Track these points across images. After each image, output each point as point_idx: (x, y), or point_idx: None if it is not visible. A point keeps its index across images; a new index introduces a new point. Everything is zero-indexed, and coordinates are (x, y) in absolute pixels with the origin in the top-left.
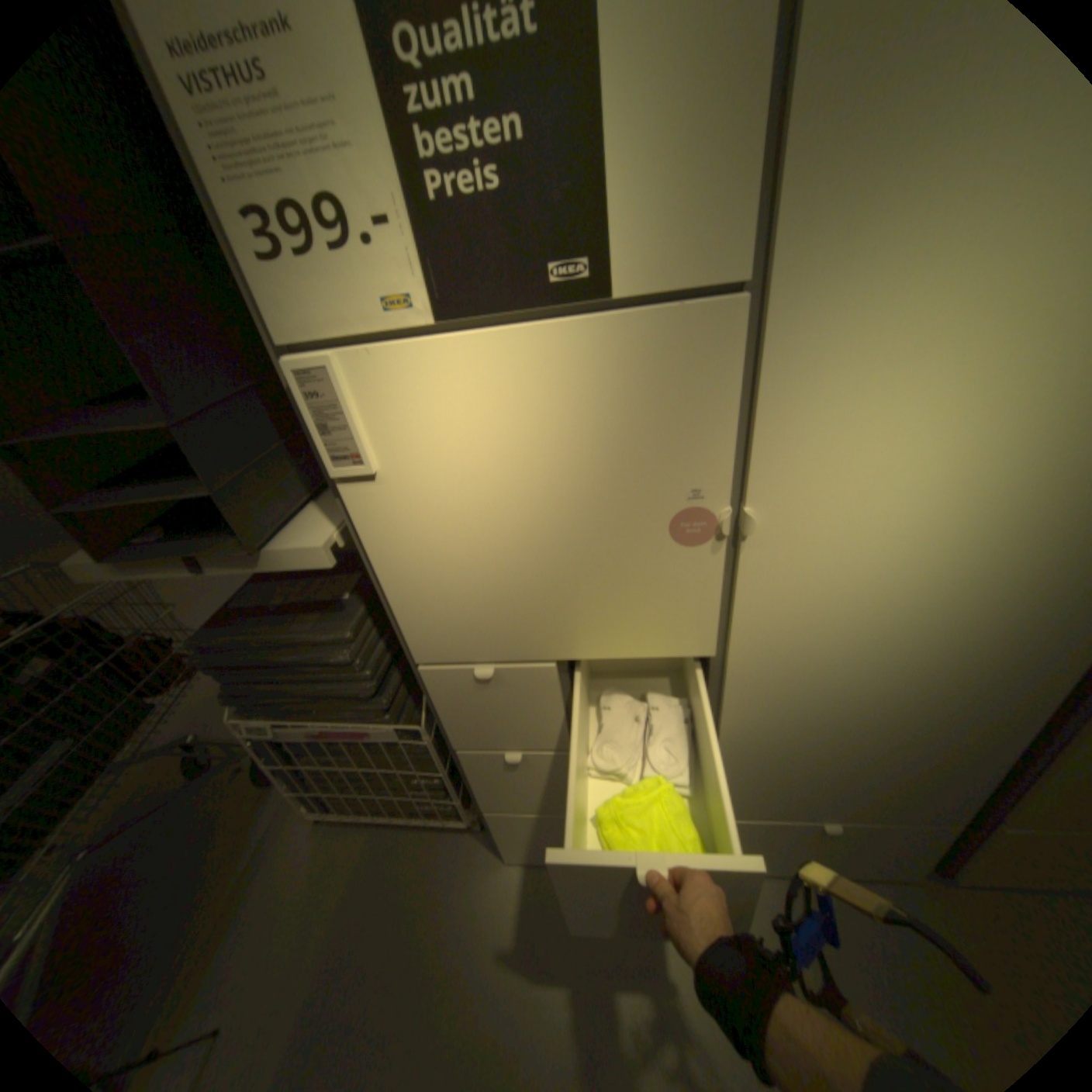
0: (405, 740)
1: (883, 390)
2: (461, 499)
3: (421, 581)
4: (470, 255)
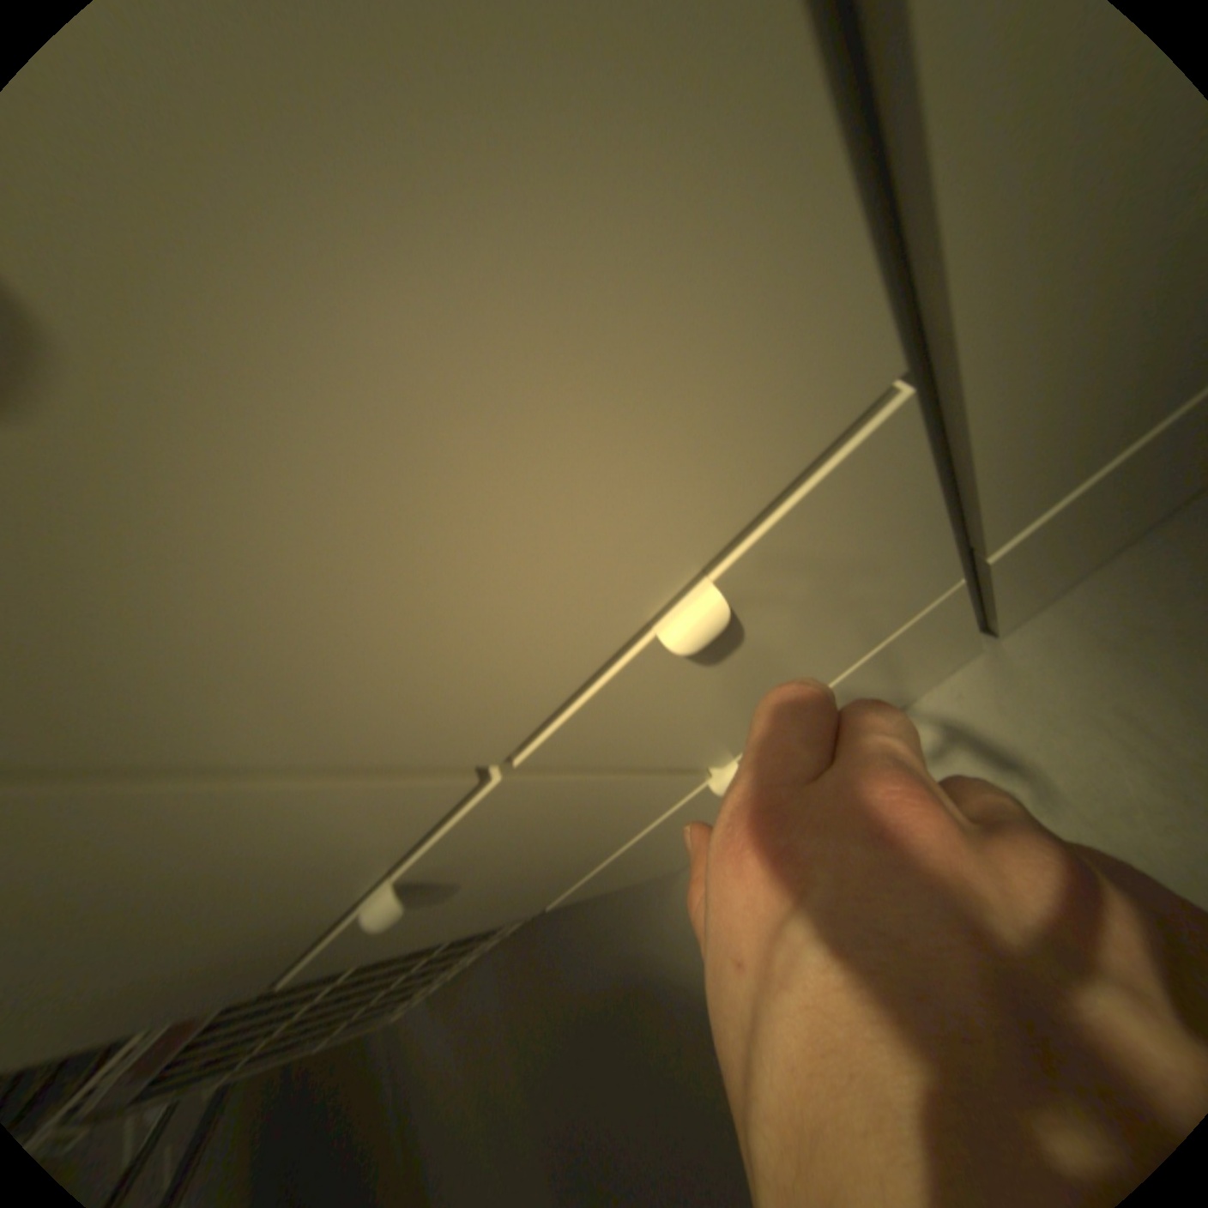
0: None
1: None
2: None
3: None
4: None
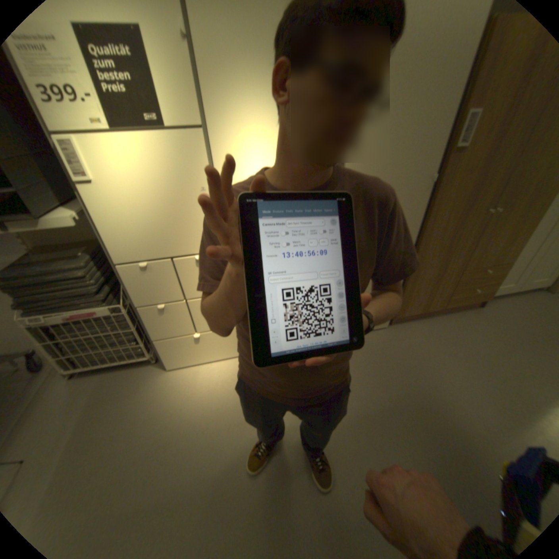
0: (114, 314)
1: (244, 158)
2: (126, 190)
3: (114, 224)
4: (119, 109)
